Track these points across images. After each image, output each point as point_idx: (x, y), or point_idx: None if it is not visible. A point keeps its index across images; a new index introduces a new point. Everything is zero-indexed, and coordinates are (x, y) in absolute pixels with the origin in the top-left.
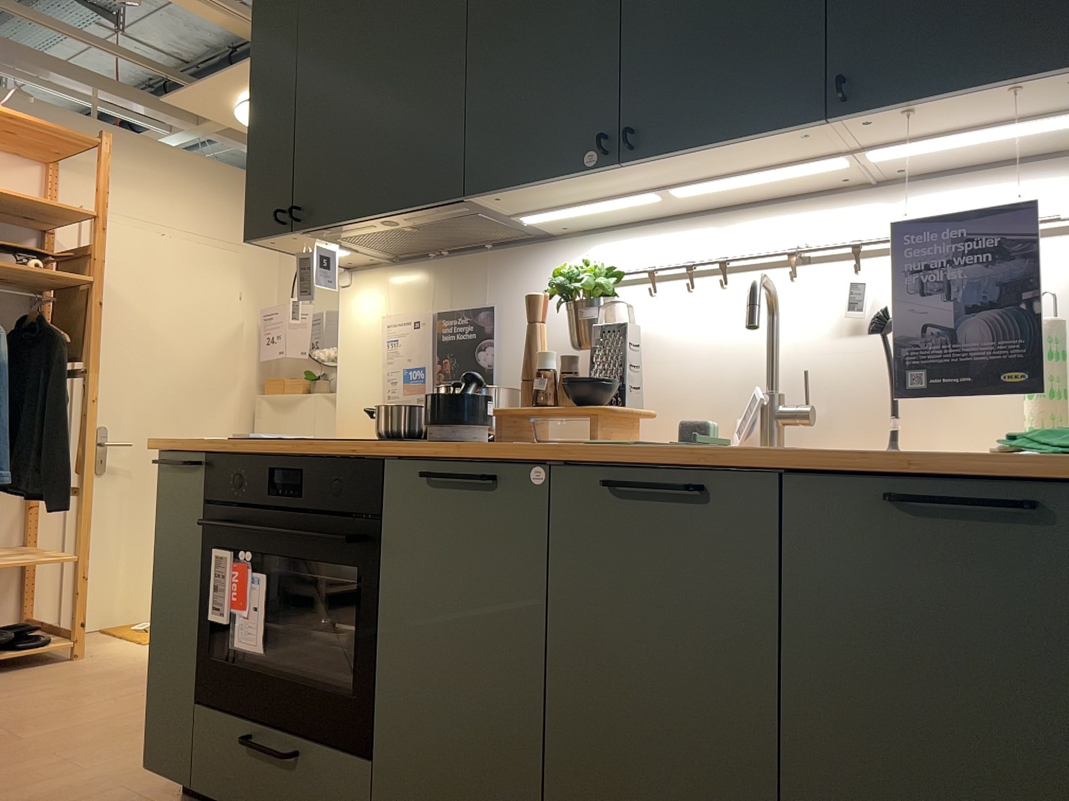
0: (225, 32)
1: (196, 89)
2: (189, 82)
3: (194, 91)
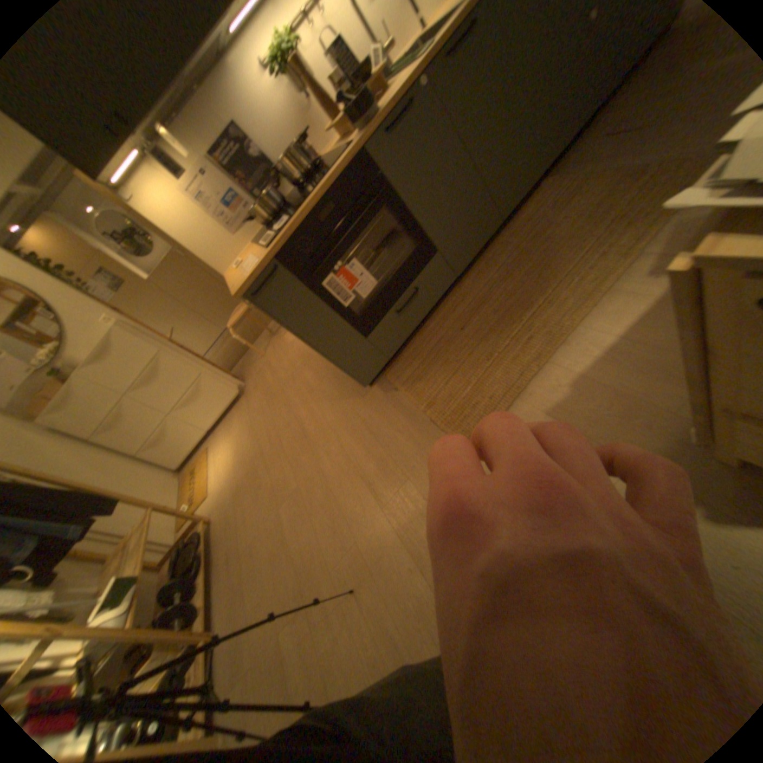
0: None
1: None
2: None
3: None
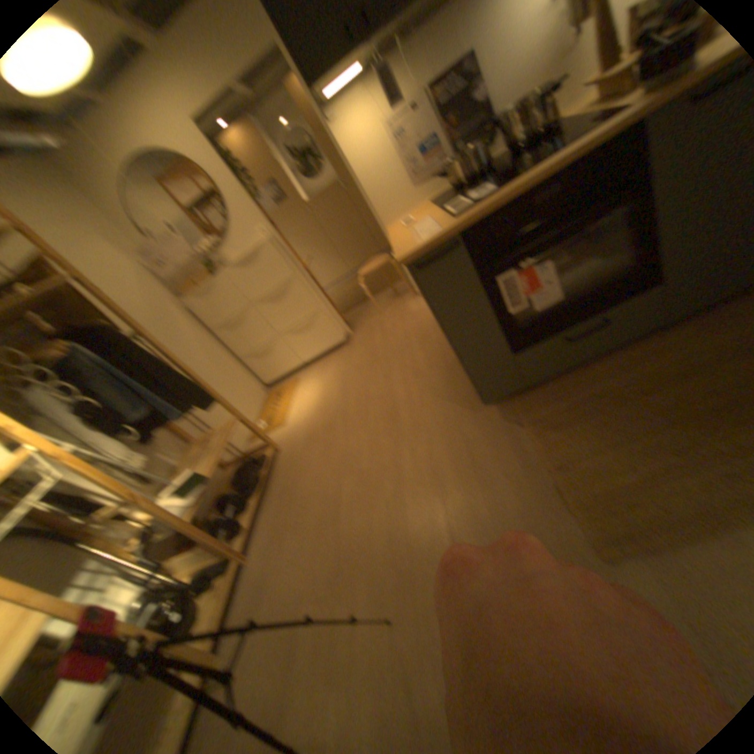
0: None
1: None
2: None
3: None
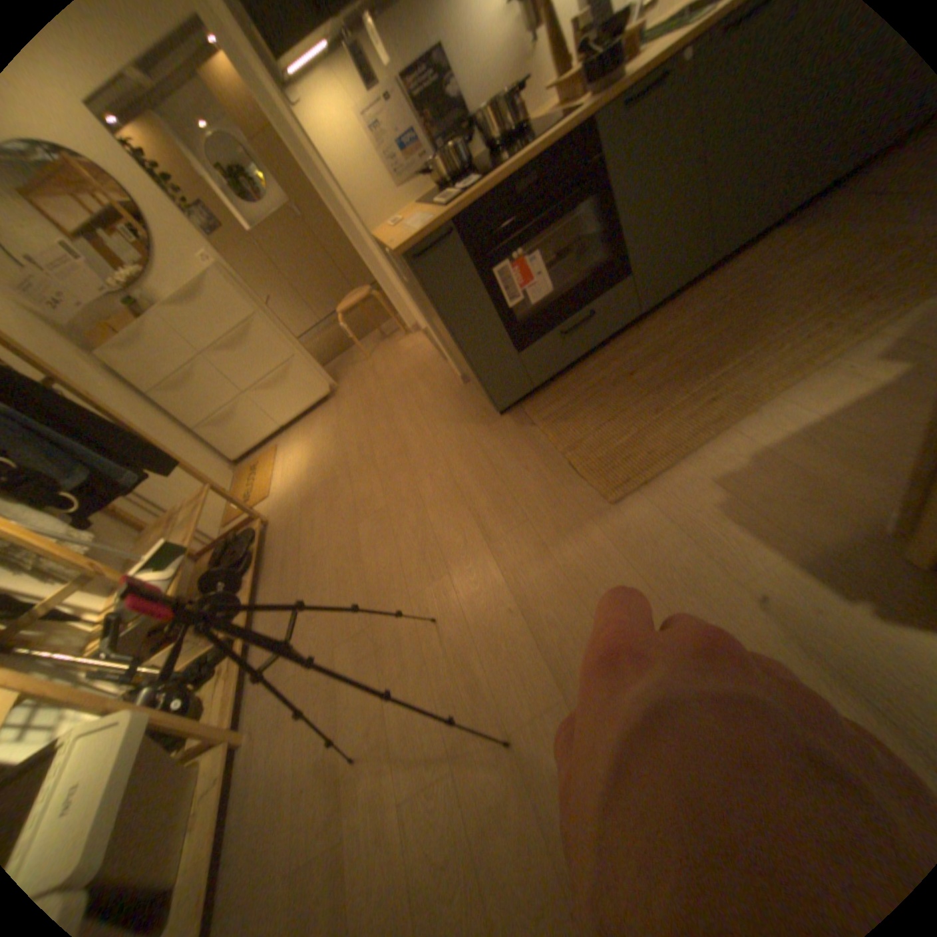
0: None
1: None
2: None
3: None
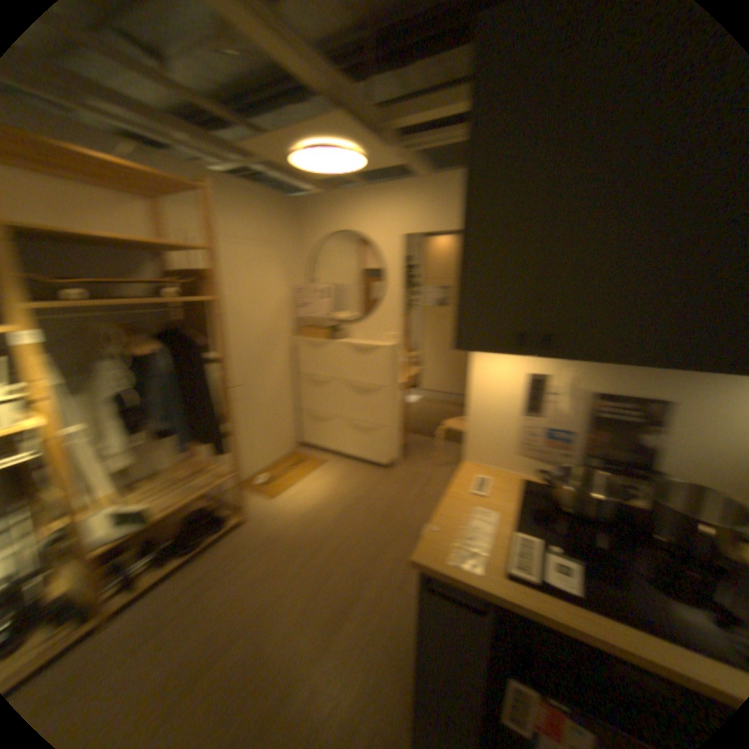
0: (305, 81)
1: (258, 131)
2: (253, 125)
3: (256, 132)
